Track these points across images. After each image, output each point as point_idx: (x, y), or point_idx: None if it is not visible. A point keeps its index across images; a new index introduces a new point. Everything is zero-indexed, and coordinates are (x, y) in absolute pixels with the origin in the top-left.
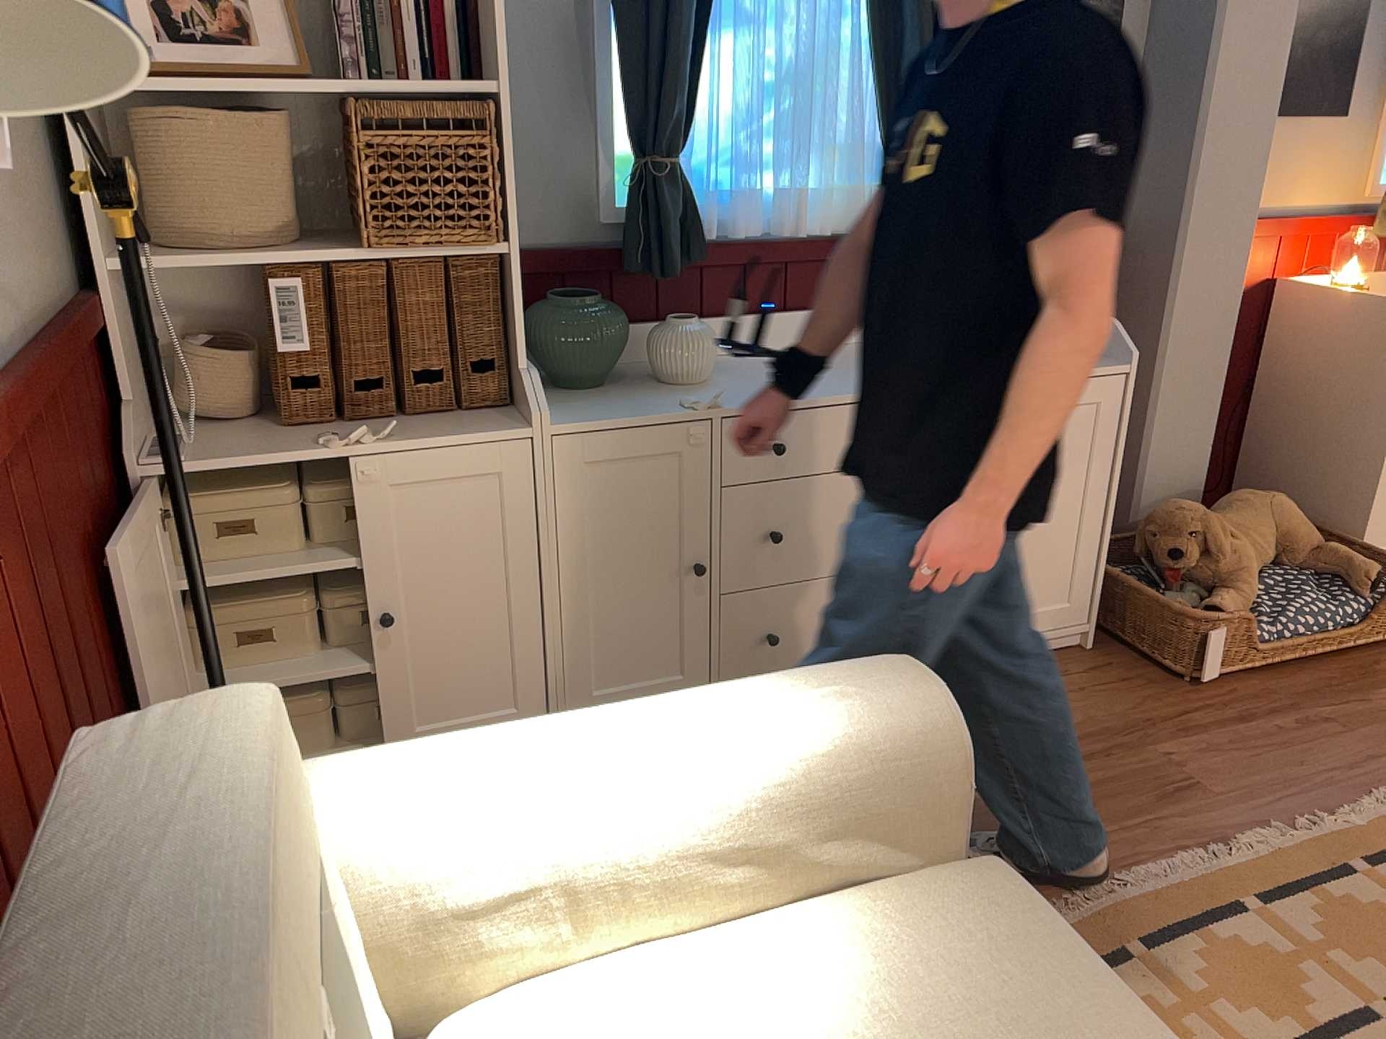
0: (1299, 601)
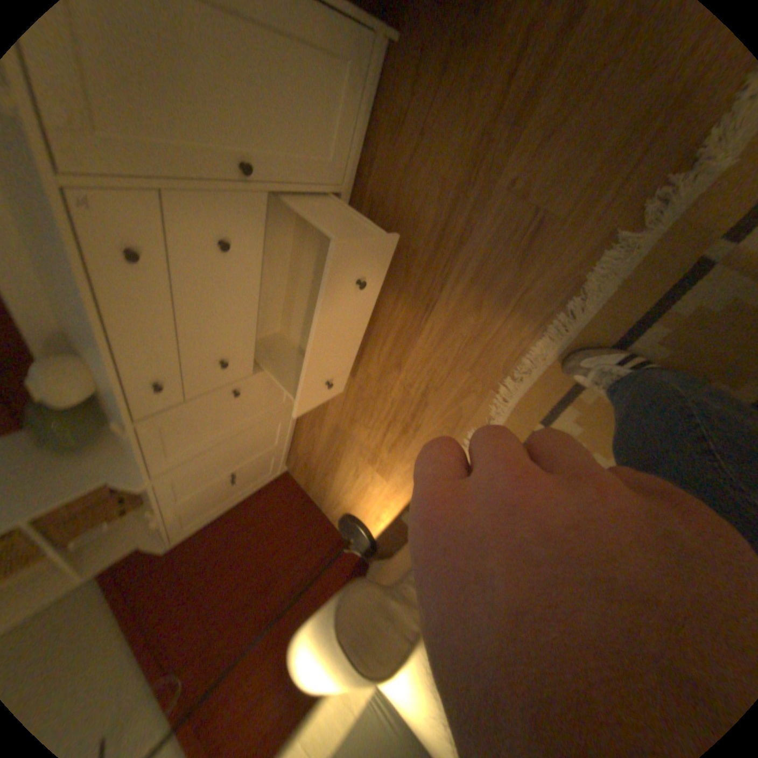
0: None
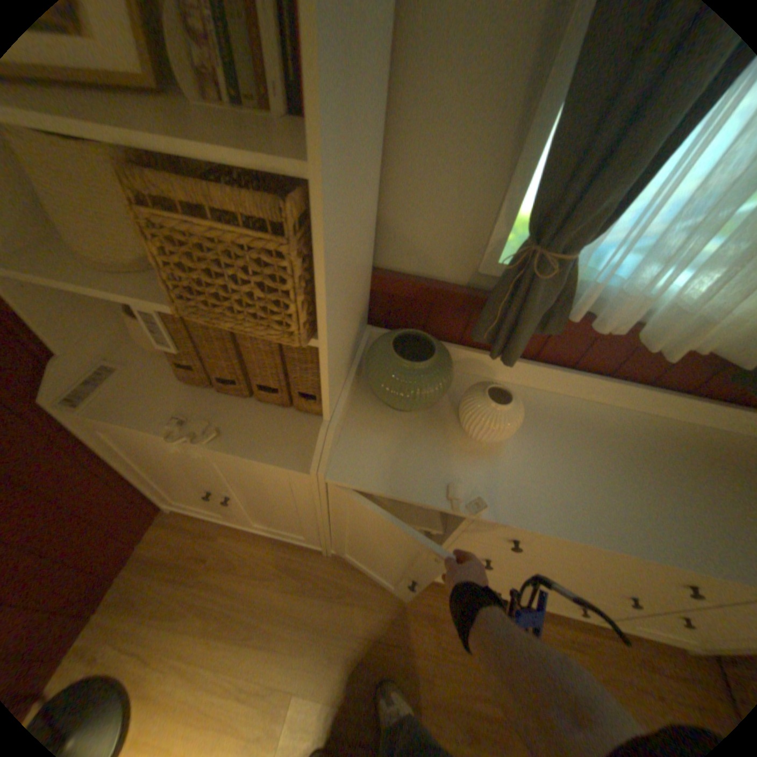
0: None
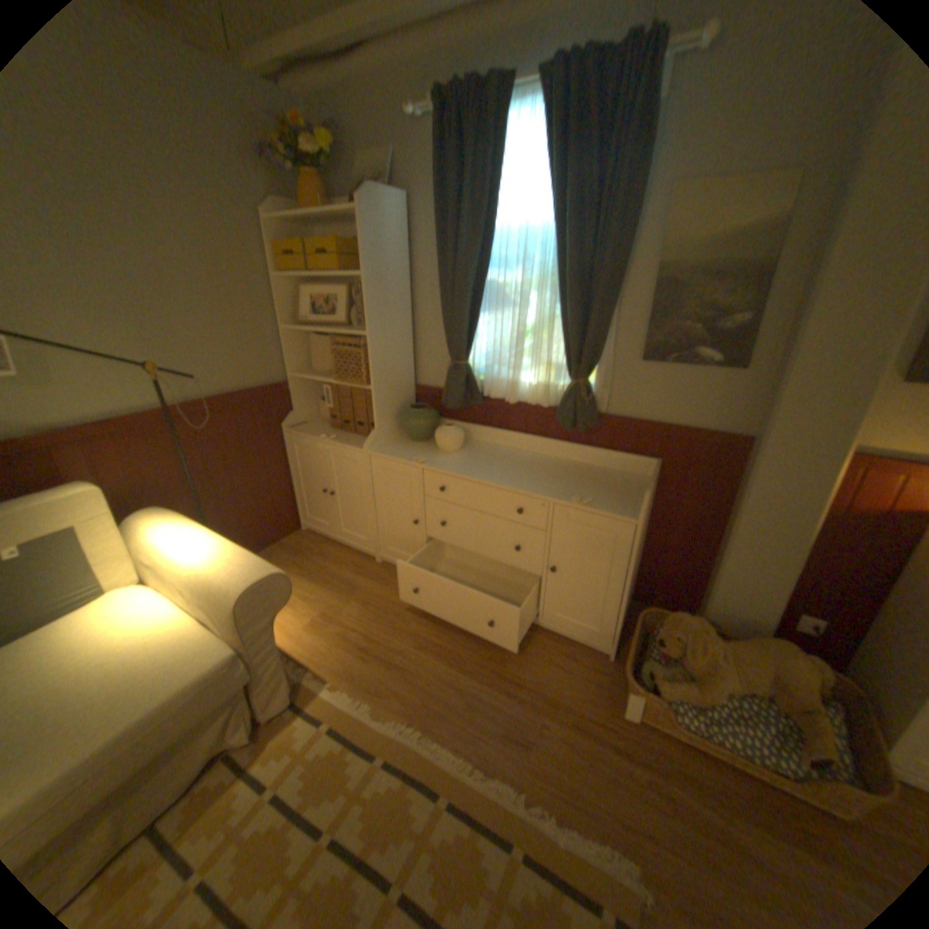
0: (741, 730)
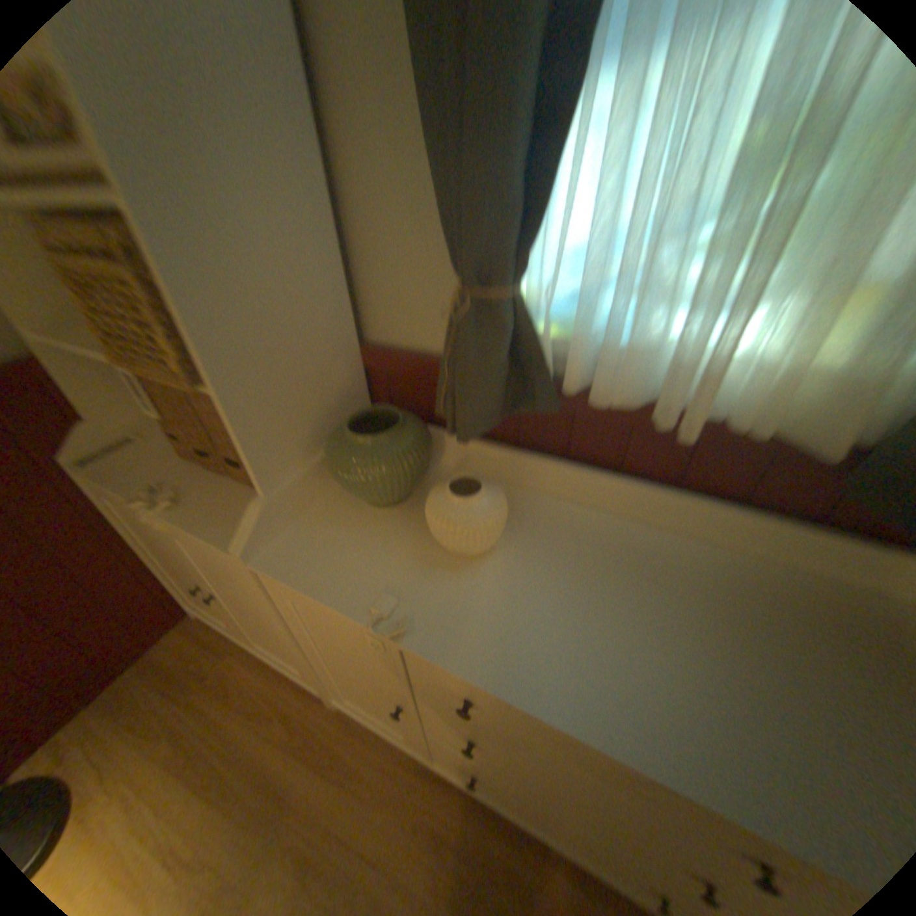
0: None
